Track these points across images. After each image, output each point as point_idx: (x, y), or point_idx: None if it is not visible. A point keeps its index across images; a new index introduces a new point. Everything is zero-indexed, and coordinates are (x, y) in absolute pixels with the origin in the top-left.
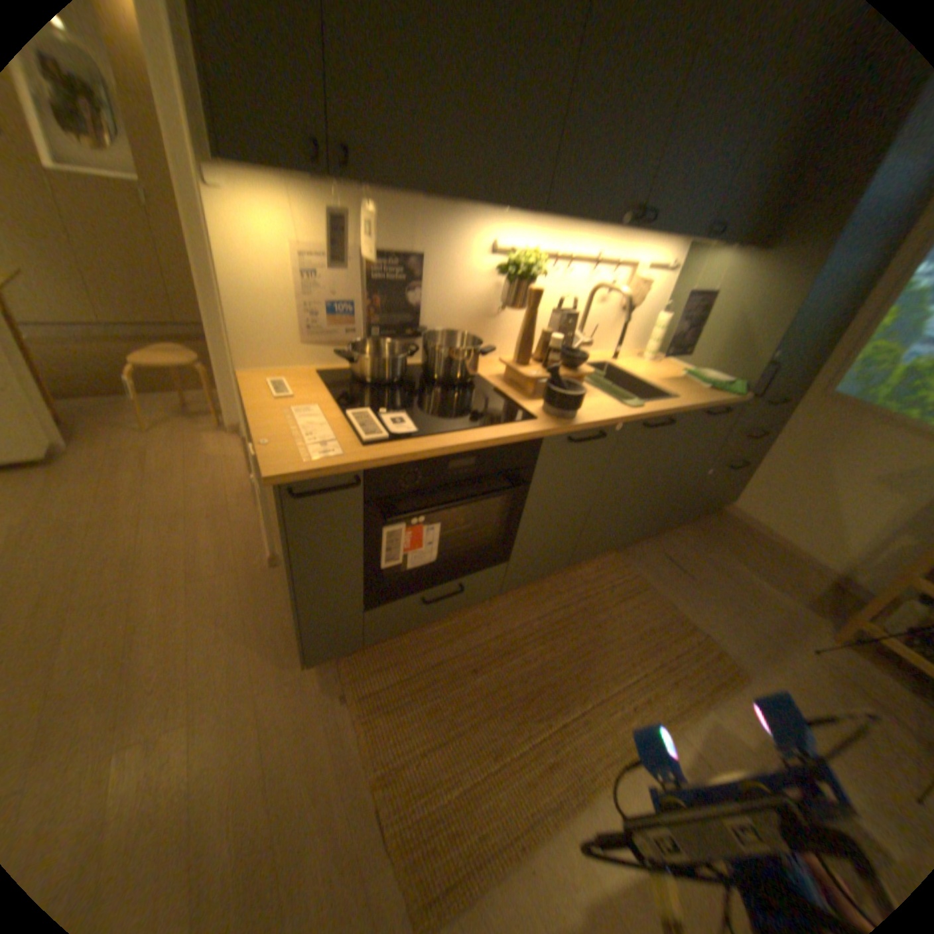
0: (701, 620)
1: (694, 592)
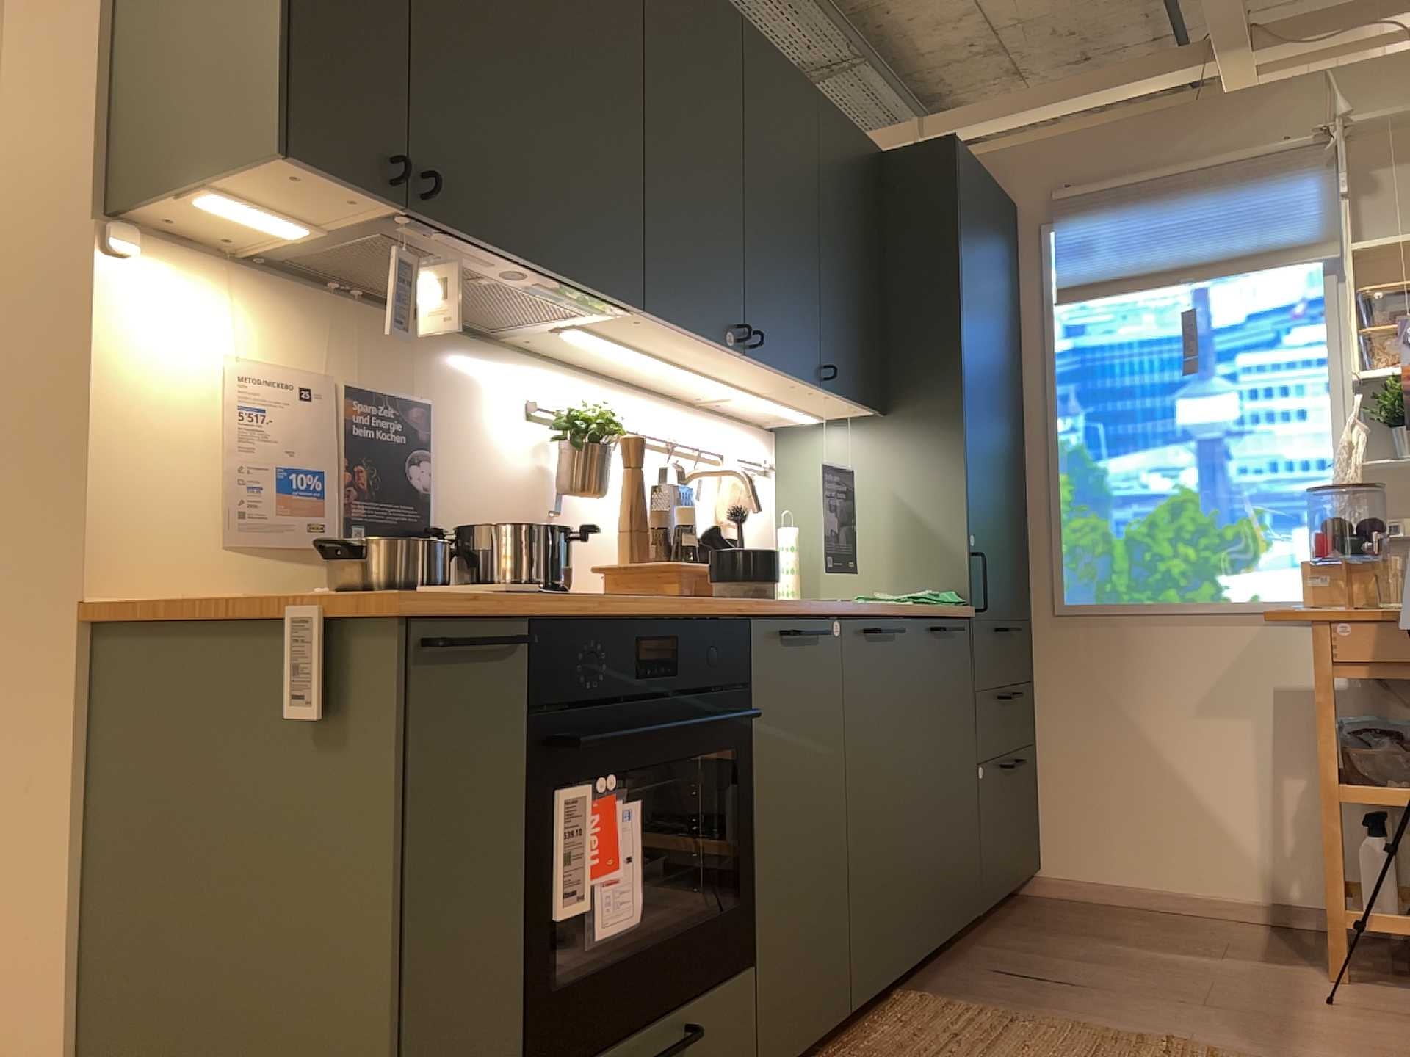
0: (1139, 1025)
1: (1092, 996)
